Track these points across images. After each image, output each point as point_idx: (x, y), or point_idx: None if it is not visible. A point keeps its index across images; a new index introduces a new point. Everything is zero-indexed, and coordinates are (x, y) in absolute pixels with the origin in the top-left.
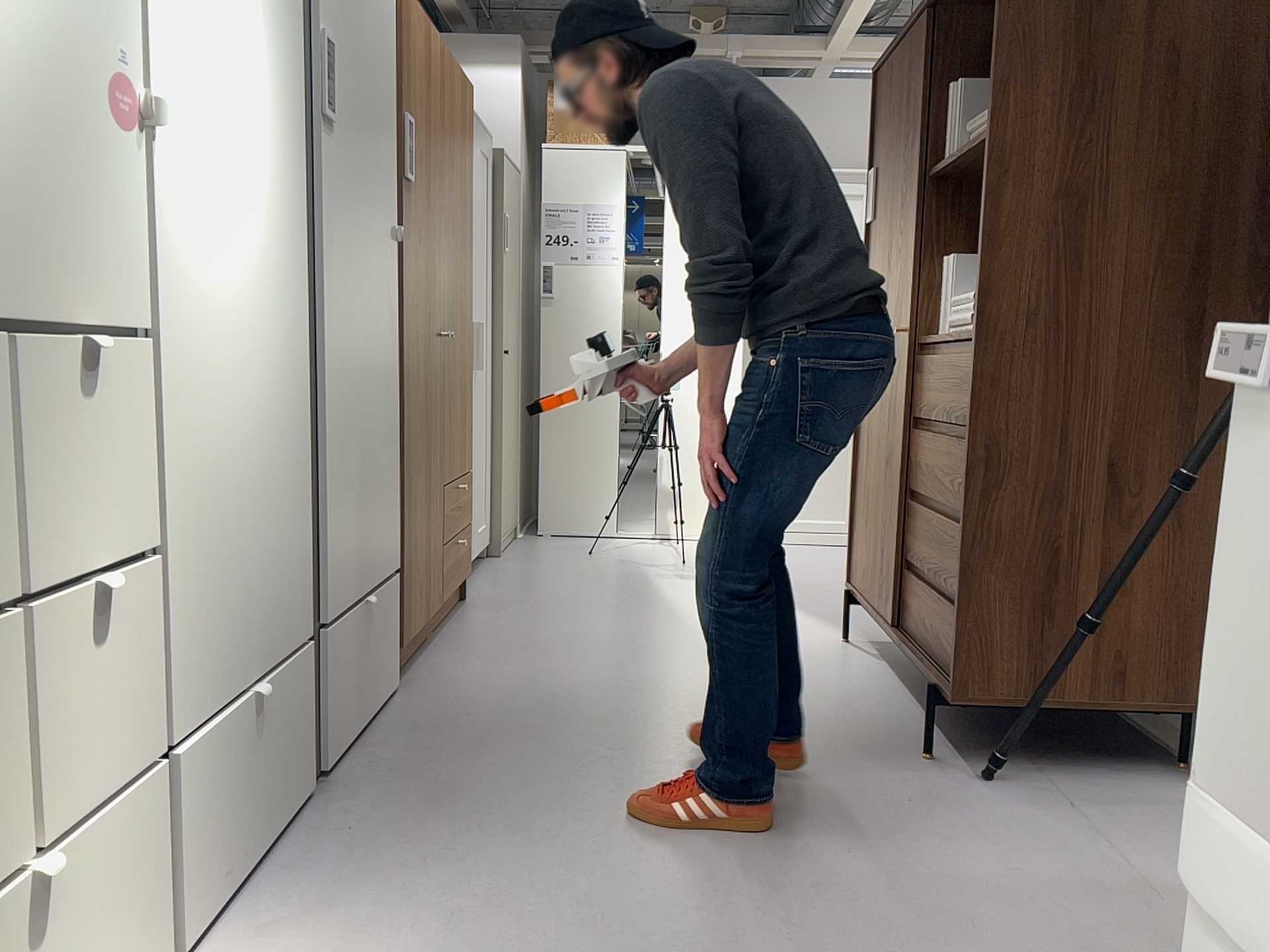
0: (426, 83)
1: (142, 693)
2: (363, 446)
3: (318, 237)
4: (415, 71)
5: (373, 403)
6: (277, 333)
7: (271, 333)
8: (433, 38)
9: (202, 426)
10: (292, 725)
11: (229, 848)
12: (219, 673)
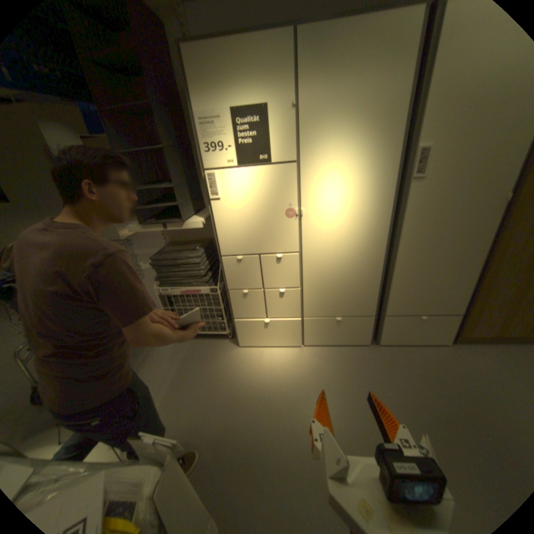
0: None
1: (296, 307)
2: (434, 276)
3: (405, 217)
4: None
5: (450, 263)
6: (366, 247)
7: (361, 248)
8: None
9: (322, 268)
10: (360, 329)
11: (325, 339)
12: (325, 311)
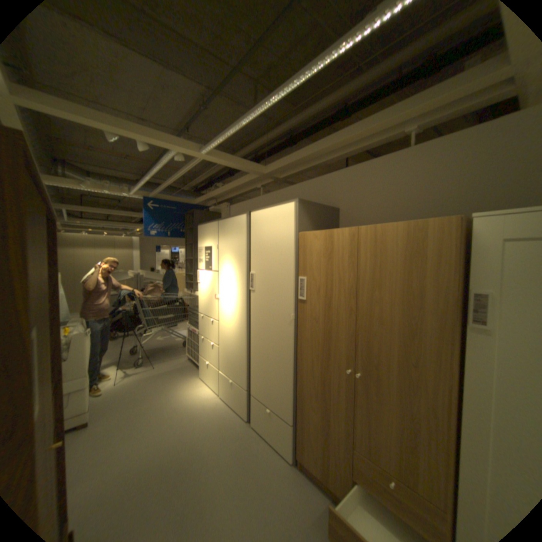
0: (326, 257)
1: (217, 360)
2: (268, 369)
3: (251, 314)
4: (313, 258)
5: (274, 362)
6: (239, 329)
7: (237, 328)
8: (336, 234)
9: (225, 336)
10: (240, 400)
11: (226, 397)
12: (227, 371)
